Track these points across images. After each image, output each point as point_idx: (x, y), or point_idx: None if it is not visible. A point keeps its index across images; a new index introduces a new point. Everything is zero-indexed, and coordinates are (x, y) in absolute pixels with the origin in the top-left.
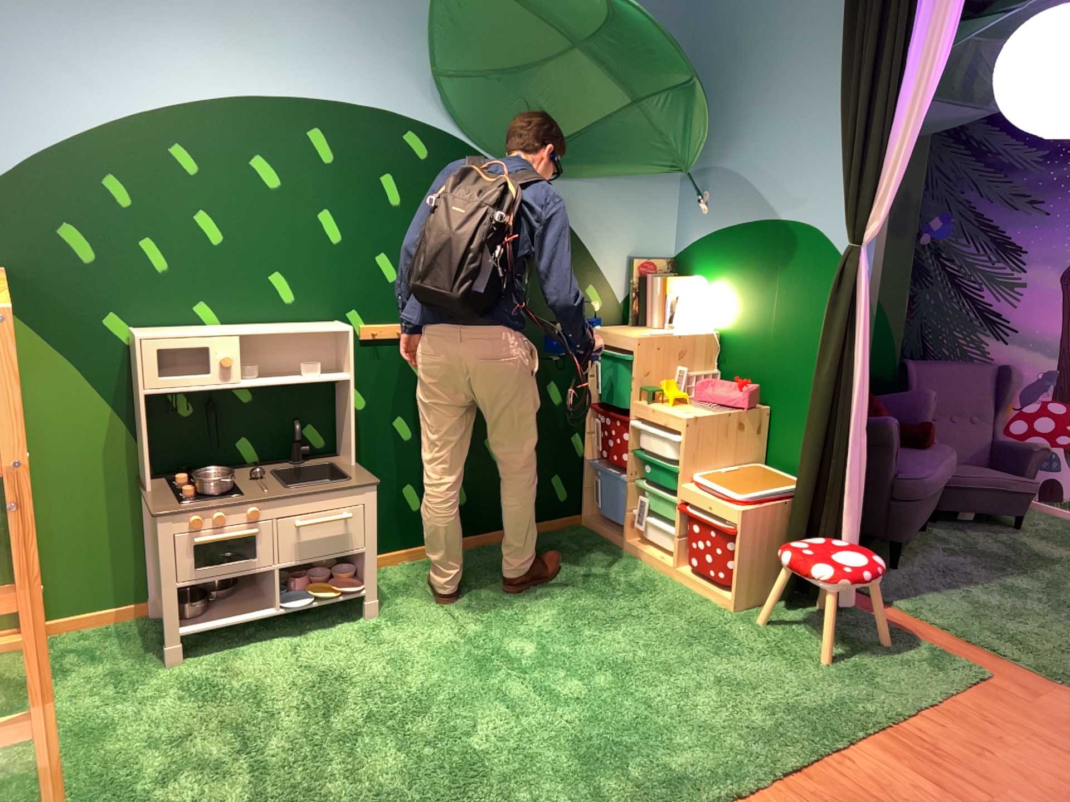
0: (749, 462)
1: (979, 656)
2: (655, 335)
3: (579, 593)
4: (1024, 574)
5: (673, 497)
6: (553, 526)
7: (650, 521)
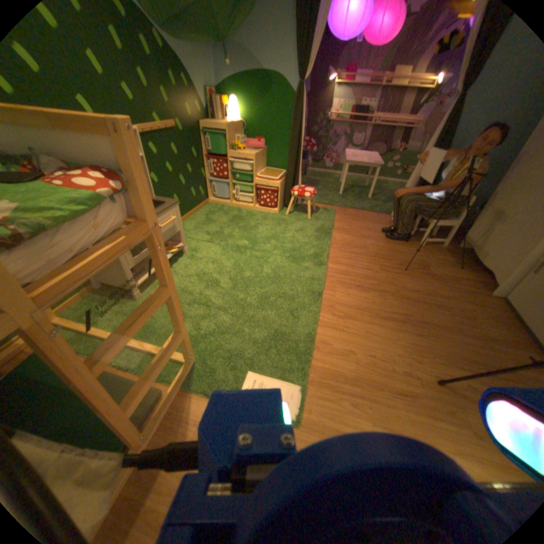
0: (262, 167)
1: (330, 207)
2: (226, 121)
3: (235, 223)
4: (318, 186)
5: (247, 183)
6: (201, 205)
7: (239, 194)
